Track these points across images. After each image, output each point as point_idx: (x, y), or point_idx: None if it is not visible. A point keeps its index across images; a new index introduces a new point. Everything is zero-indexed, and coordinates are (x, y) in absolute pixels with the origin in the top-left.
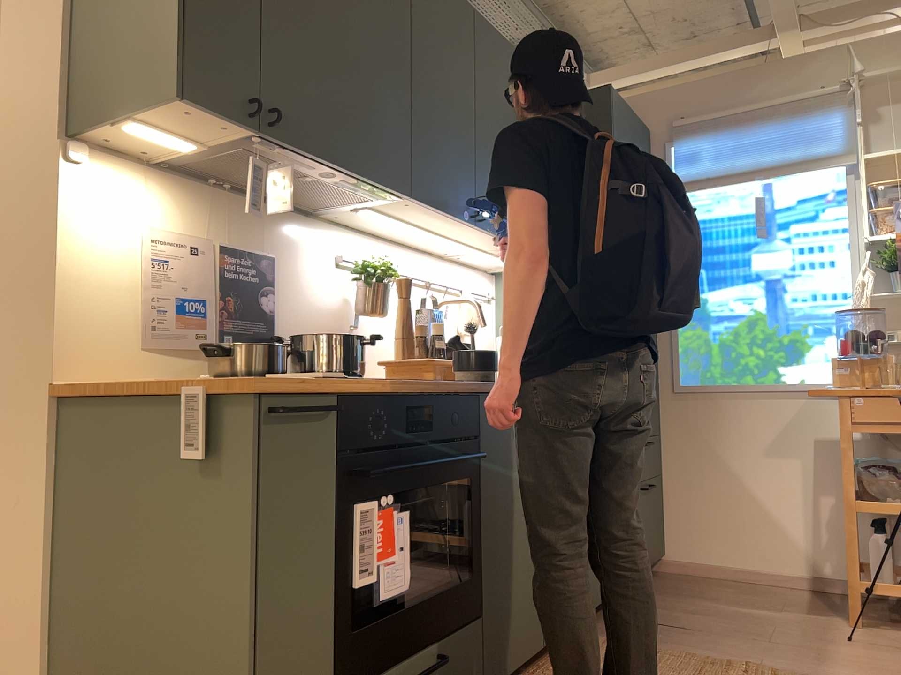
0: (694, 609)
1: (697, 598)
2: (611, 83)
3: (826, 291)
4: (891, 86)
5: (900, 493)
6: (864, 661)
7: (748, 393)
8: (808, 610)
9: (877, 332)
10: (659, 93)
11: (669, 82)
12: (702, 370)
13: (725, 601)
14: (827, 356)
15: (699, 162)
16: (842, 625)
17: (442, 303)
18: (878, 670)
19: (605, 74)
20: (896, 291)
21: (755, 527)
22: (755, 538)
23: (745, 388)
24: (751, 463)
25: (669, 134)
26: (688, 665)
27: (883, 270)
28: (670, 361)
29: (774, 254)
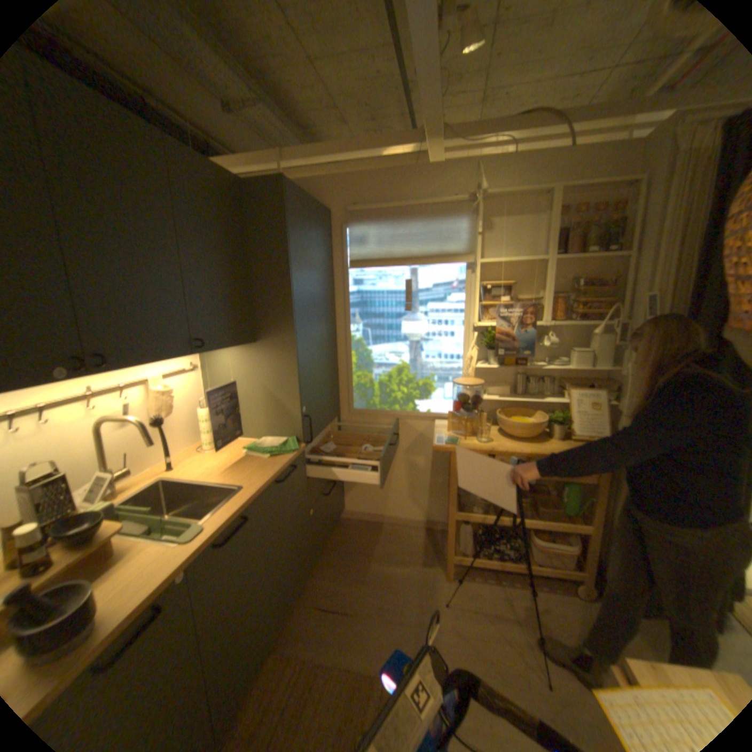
0: (355, 577)
1: (359, 558)
2: (299, 160)
3: (446, 353)
4: (504, 201)
5: (481, 507)
6: (454, 641)
7: (395, 416)
8: (422, 561)
9: (478, 397)
10: (338, 177)
11: (348, 163)
12: (367, 399)
13: (375, 558)
14: (444, 396)
15: (367, 245)
16: (441, 579)
17: (103, 420)
18: (462, 655)
19: (294, 149)
20: (490, 362)
21: (396, 494)
22: (396, 500)
23: (394, 413)
24: (395, 458)
25: (345, 215)
26: (340, 698)
27: (483, 344)
28: (346, 392)
29: (416, 323)
